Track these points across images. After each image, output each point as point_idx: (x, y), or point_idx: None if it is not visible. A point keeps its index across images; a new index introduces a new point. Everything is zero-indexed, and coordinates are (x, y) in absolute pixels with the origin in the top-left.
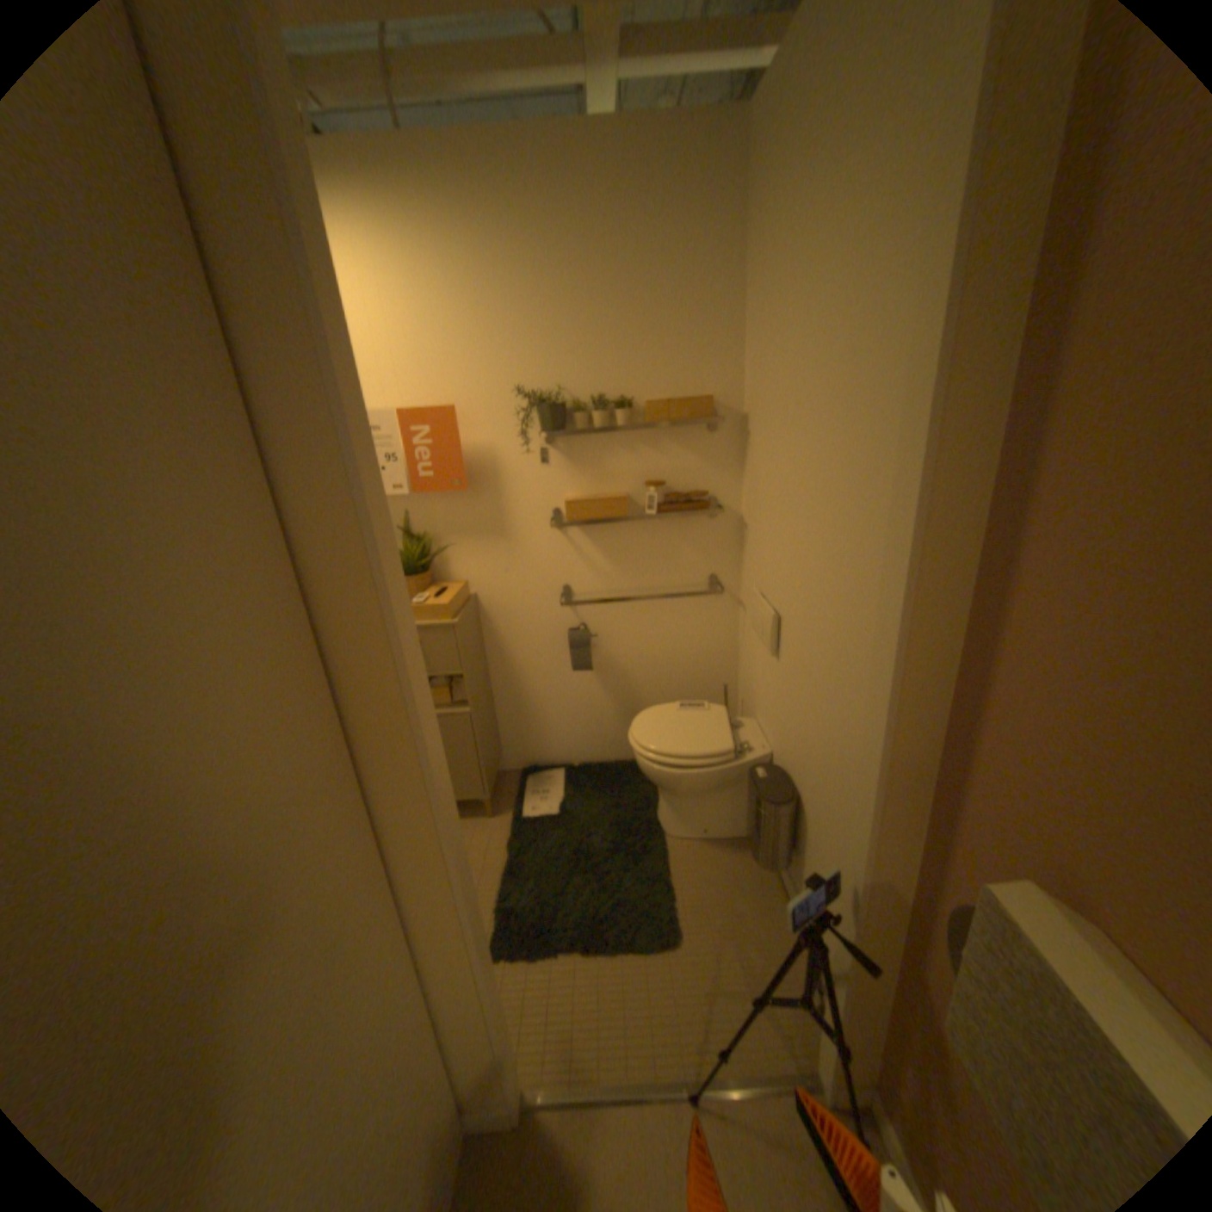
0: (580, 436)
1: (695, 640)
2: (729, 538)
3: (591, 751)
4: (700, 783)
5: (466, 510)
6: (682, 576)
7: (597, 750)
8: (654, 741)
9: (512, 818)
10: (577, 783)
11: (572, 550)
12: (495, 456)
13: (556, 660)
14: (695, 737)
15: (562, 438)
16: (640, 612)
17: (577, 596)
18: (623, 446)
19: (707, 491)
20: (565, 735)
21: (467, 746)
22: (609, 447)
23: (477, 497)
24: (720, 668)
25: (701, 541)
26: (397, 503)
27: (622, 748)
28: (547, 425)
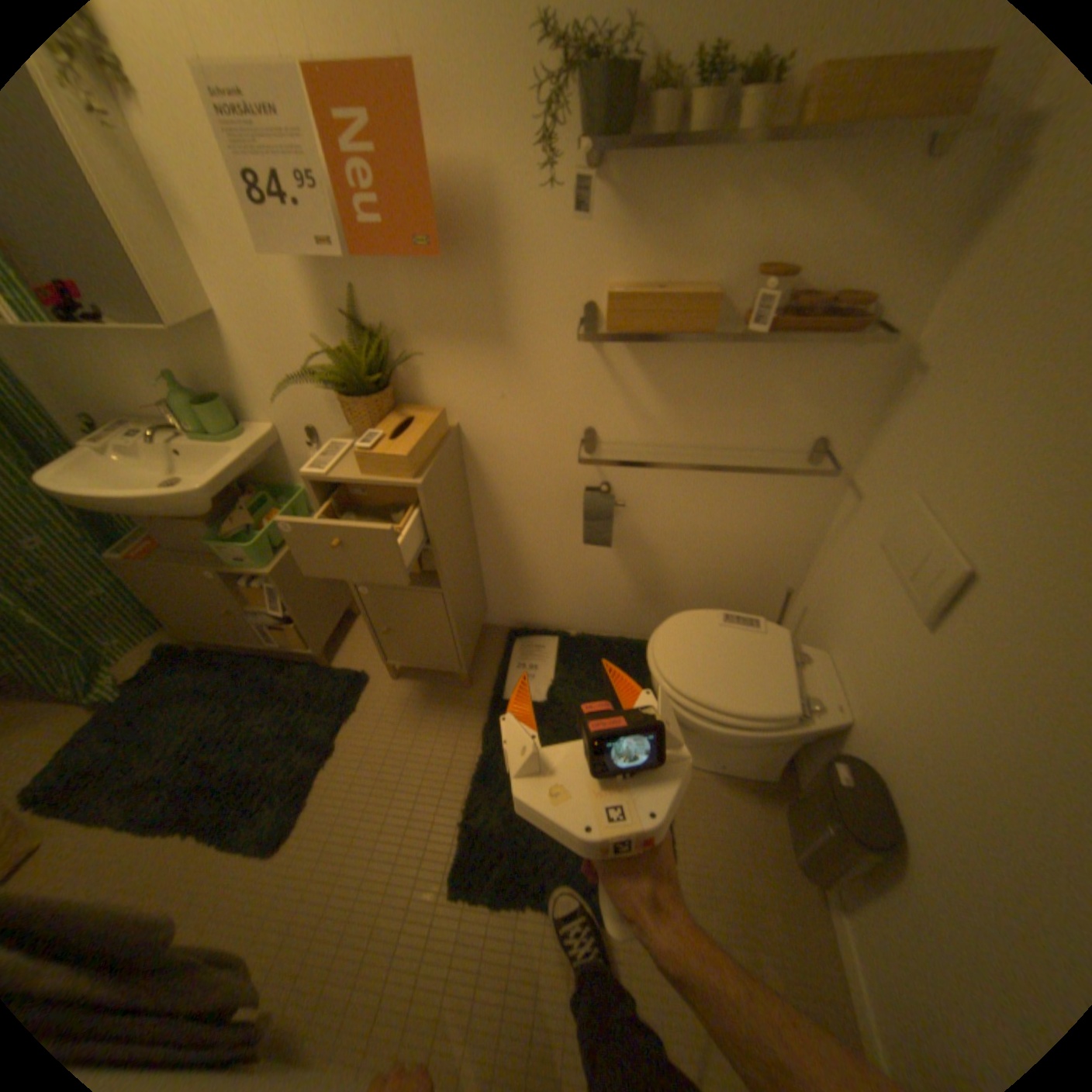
0: (658, 148)
1: (764, 521)
2: (878, 380)
3: (594, 621)
4: (741, 743)
5: (444, 289)
6: (774, 433)
7: (601, 622)
8: (685, 675)
9: (494, 693)
10: (573, 661)
11: (608, 374)
12: (493, 185)
13: (564, 521)
14: (745, 678)
15: (622, 151)
16: (693, 476)
17: (605, 443)
18: (738, 178)
19: (873, 287)
20: (564, 602)
21: (440, 623)
22: (710, 178)
23: (462, 266)
24: (788, 559)
25: (825, 379)
26: (335, 267)
27: (631, 624)
28: (597, 115)
